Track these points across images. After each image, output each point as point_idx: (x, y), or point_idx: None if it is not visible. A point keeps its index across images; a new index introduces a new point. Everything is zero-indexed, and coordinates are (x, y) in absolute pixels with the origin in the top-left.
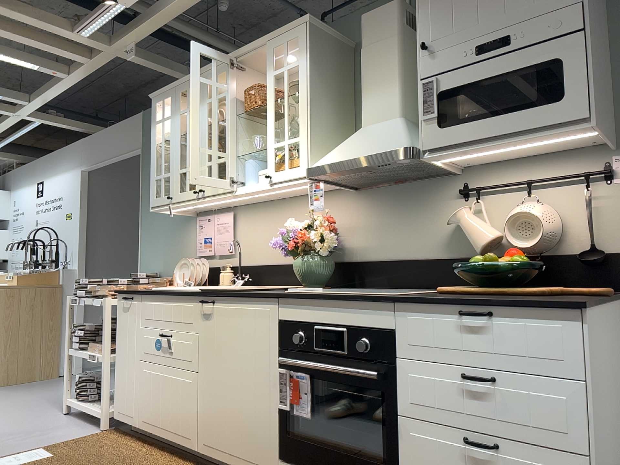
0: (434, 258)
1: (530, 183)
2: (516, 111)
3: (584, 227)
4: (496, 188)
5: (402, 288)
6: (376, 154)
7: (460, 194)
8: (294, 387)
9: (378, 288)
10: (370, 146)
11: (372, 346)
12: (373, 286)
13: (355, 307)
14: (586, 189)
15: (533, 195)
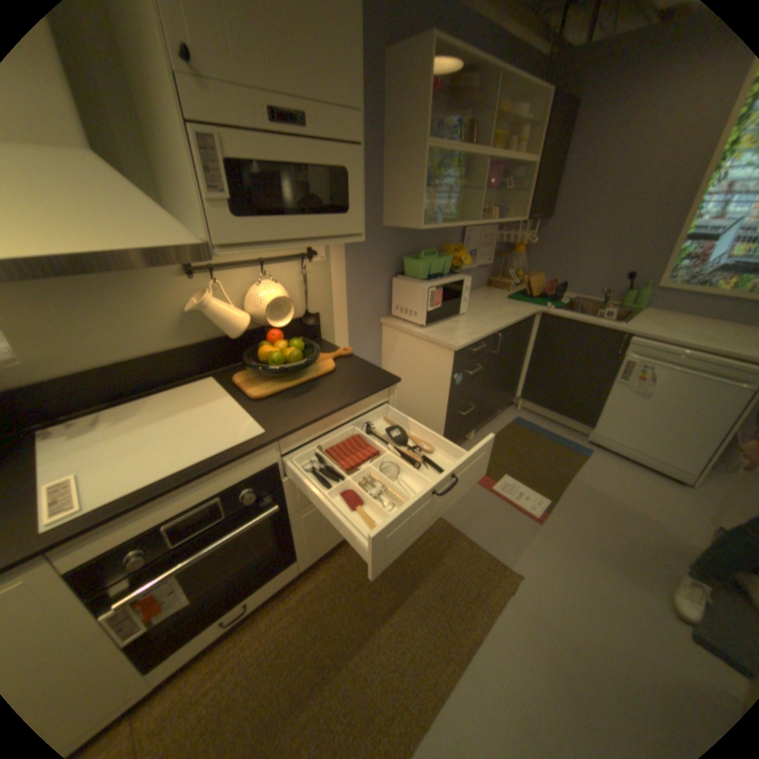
0: (165, 348)
1: (261, 261)
2: (316, 214)
3: (299, 296)
4: (228, 264)
5: (128, 396)
6: (142, 249)
7: (181, 269)
8: (146, 604)
9: (84, 410)
10: (94, 221)
11: (255, 489)
12: (71, 411)
13: (225, 469)
14: (300, 266)
15: (261, 271)
